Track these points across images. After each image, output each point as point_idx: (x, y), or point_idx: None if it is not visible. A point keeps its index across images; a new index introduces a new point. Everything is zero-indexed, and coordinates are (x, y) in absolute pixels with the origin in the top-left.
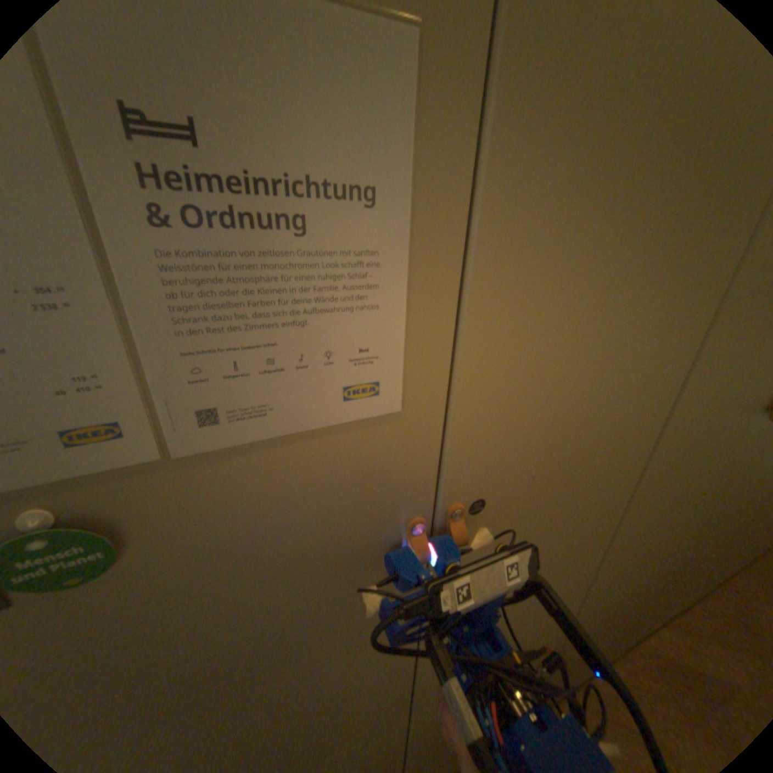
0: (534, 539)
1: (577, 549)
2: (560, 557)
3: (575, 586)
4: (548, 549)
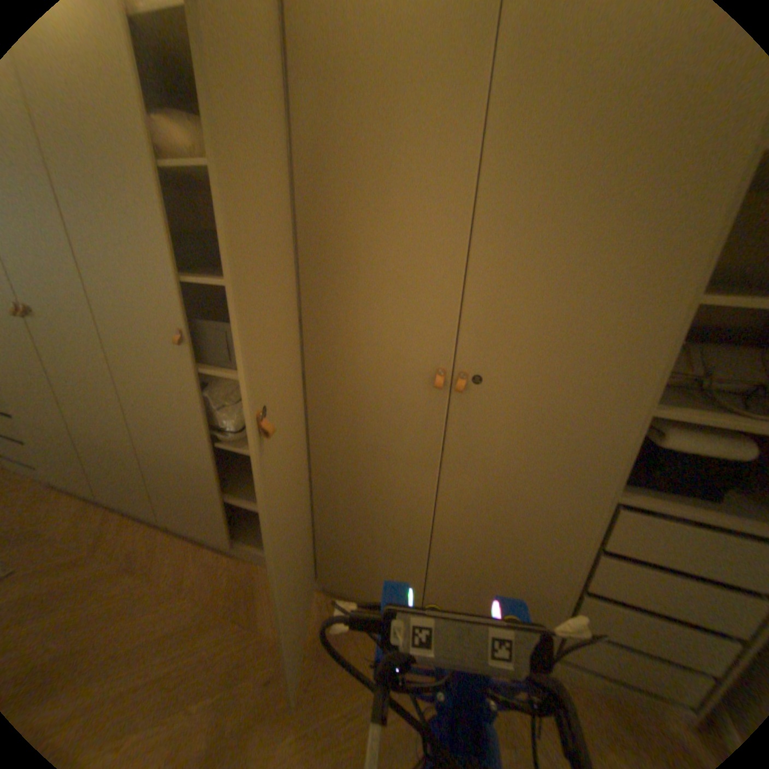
0: (58, 343)
1: (88, 369)
2: (80, 367)
3: (105, 400)
4: (69, 355)
